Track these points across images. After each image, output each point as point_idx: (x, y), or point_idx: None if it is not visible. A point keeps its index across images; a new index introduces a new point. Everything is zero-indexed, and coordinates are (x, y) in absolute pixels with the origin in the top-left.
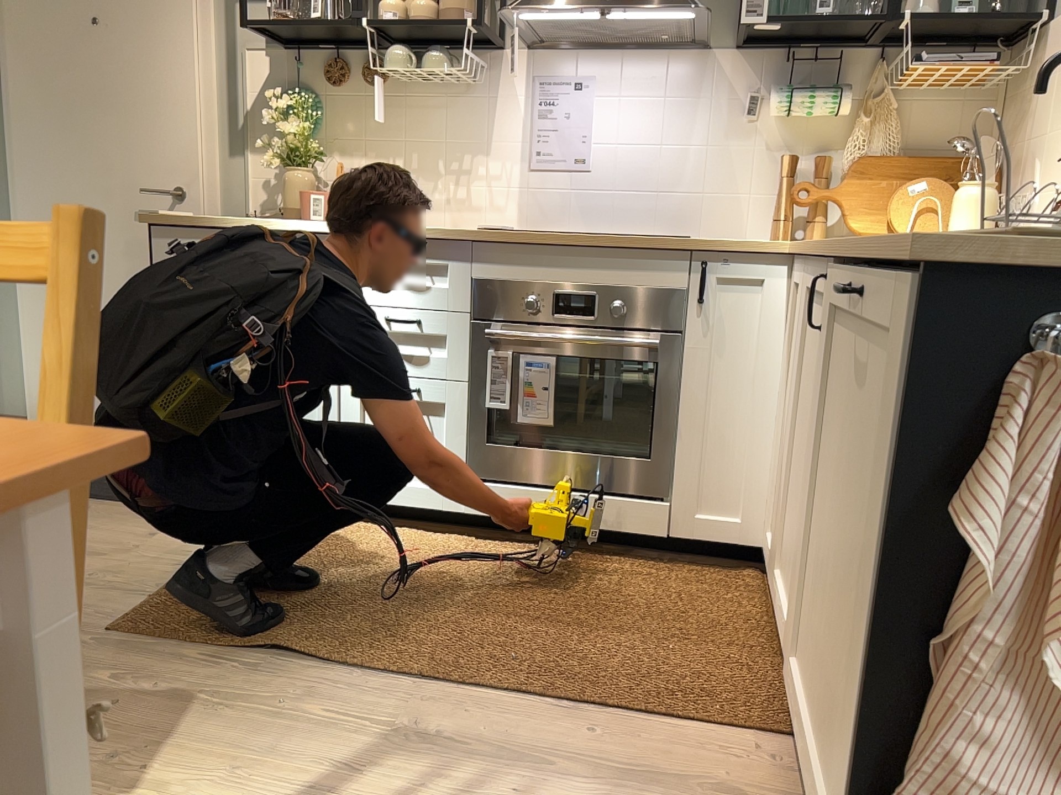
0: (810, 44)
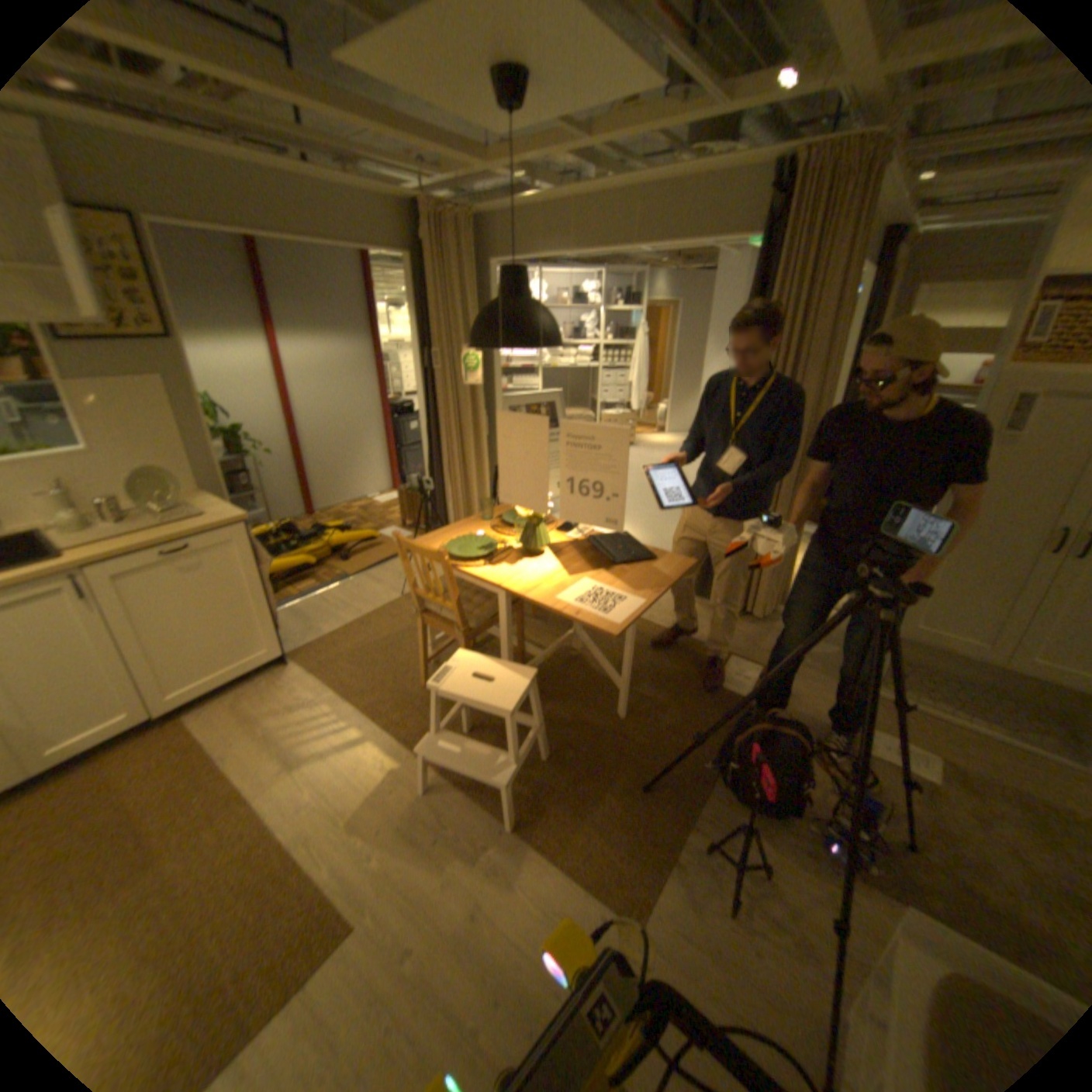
0: None
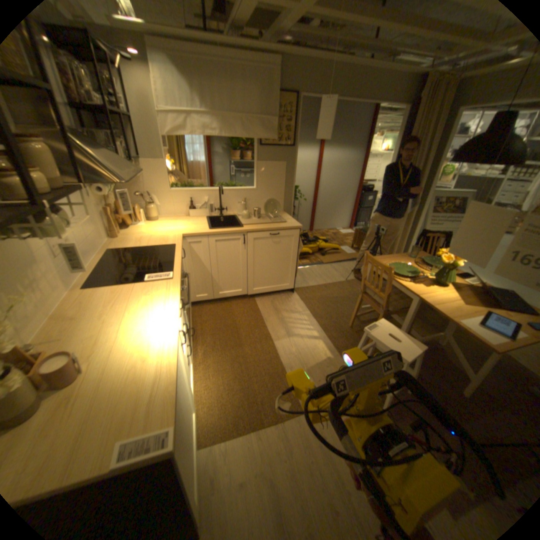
0: None
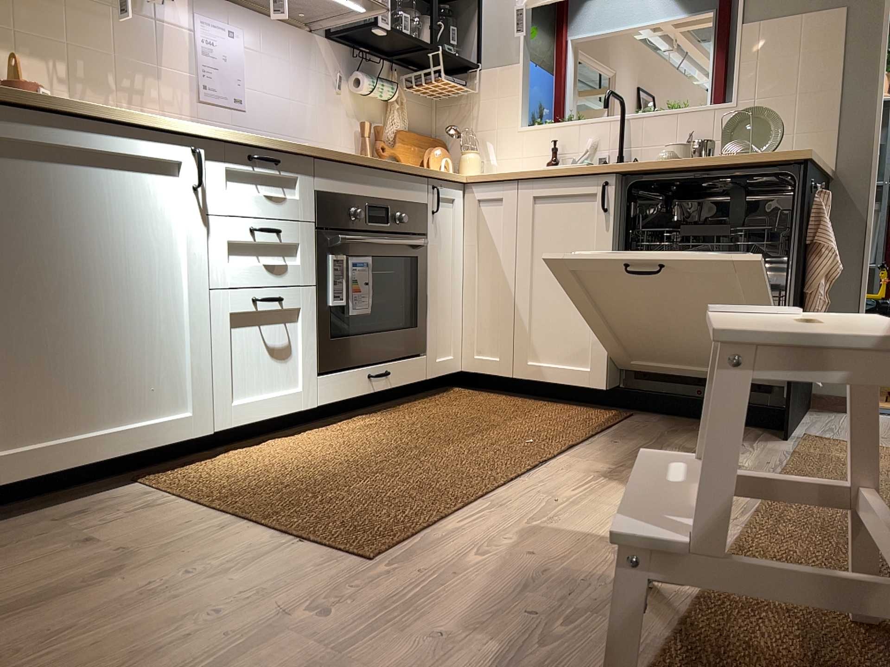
0: (365, 50)
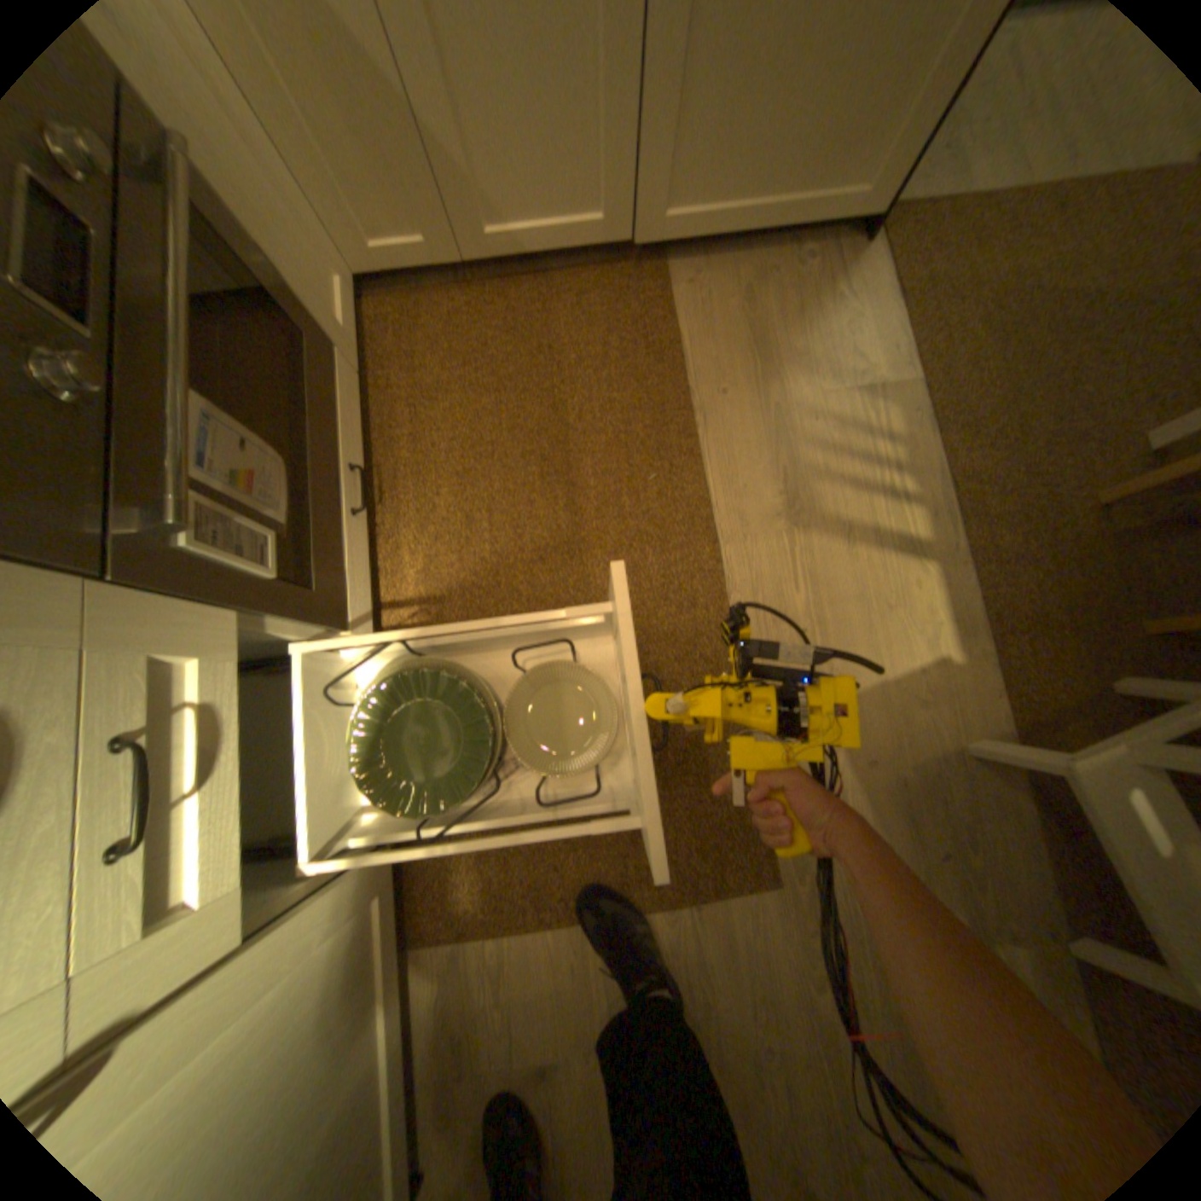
0: None
